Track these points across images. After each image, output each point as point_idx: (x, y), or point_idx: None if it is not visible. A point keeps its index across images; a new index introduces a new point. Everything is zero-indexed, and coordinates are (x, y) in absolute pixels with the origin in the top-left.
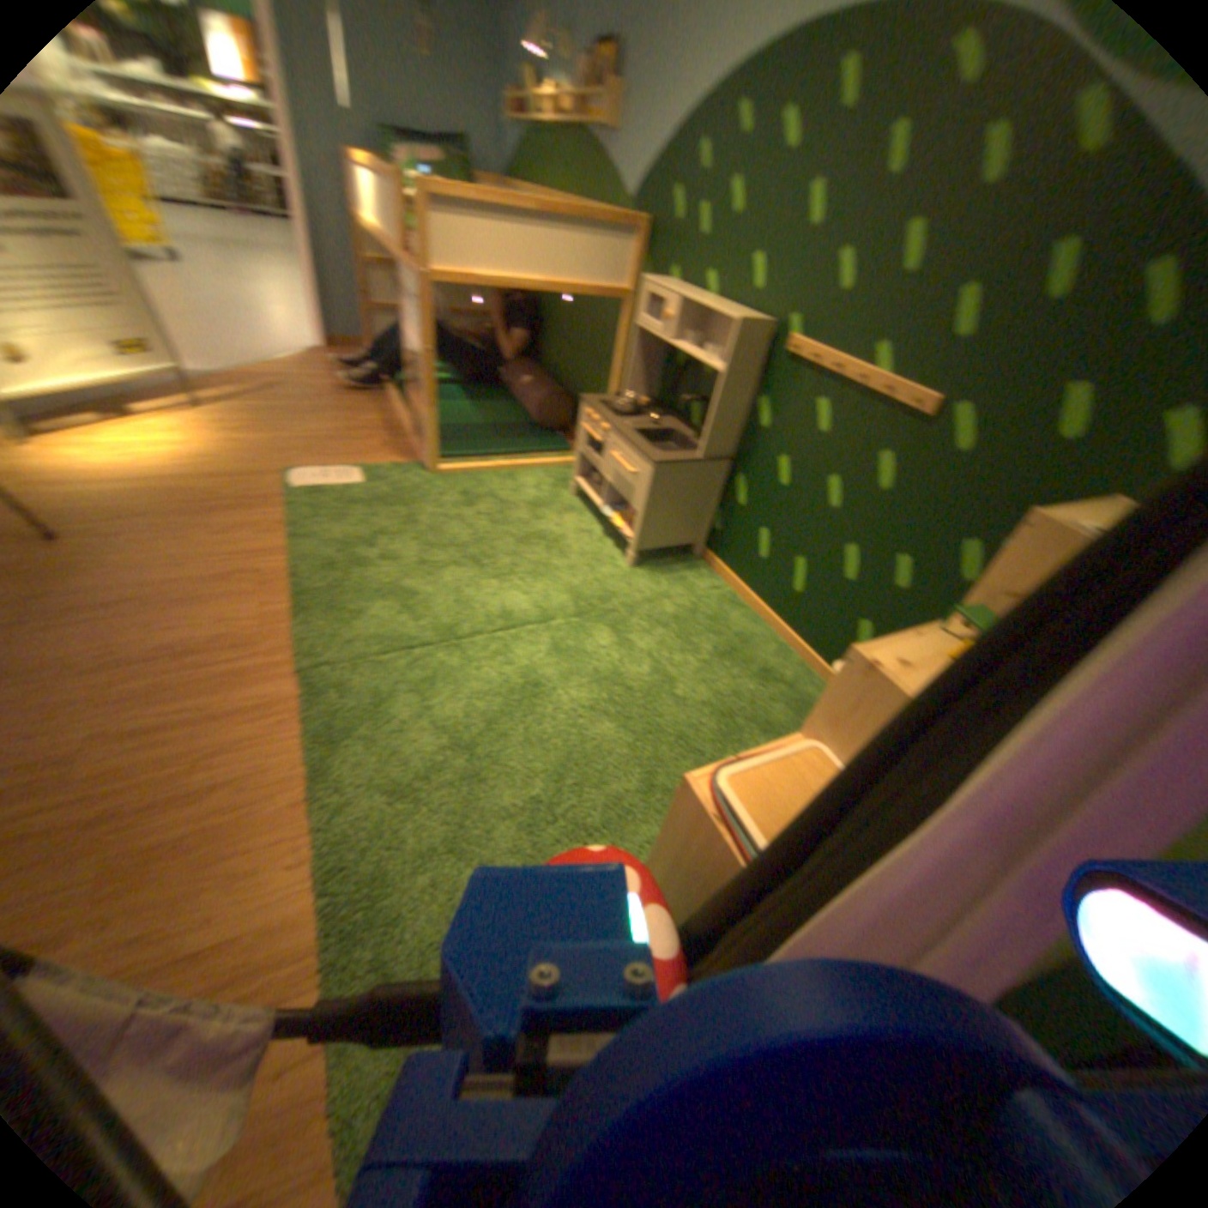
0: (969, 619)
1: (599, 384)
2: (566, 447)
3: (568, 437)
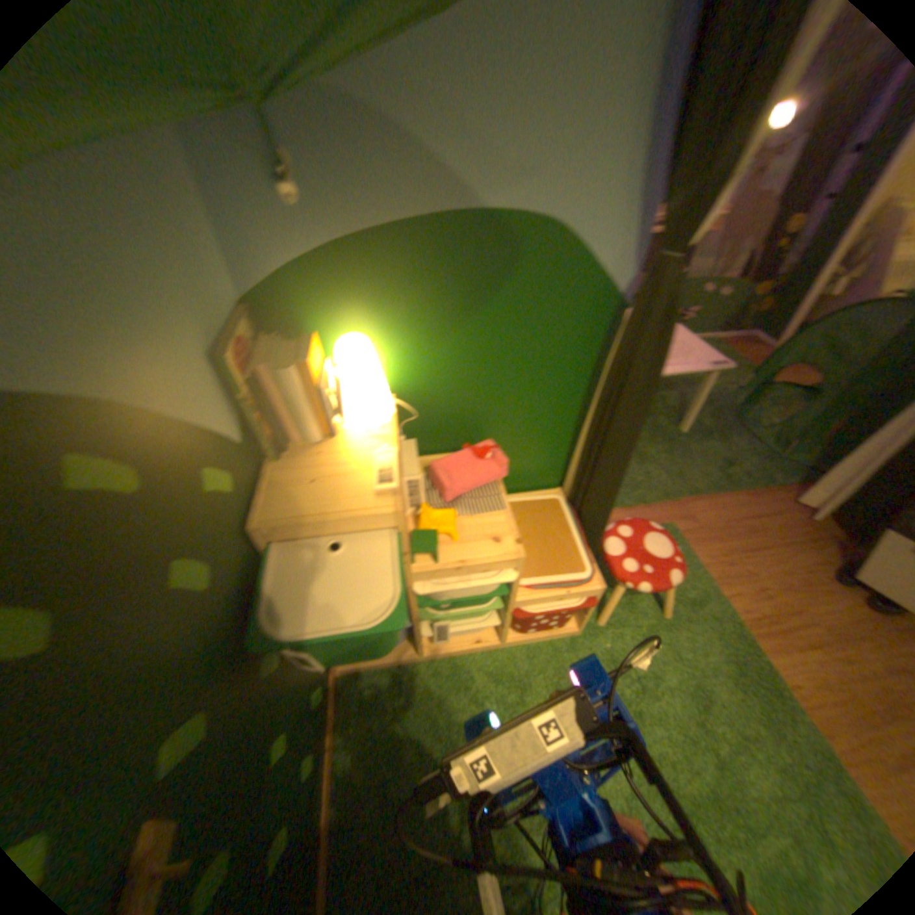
0: (411, 557)
1: None
2: None
3: None
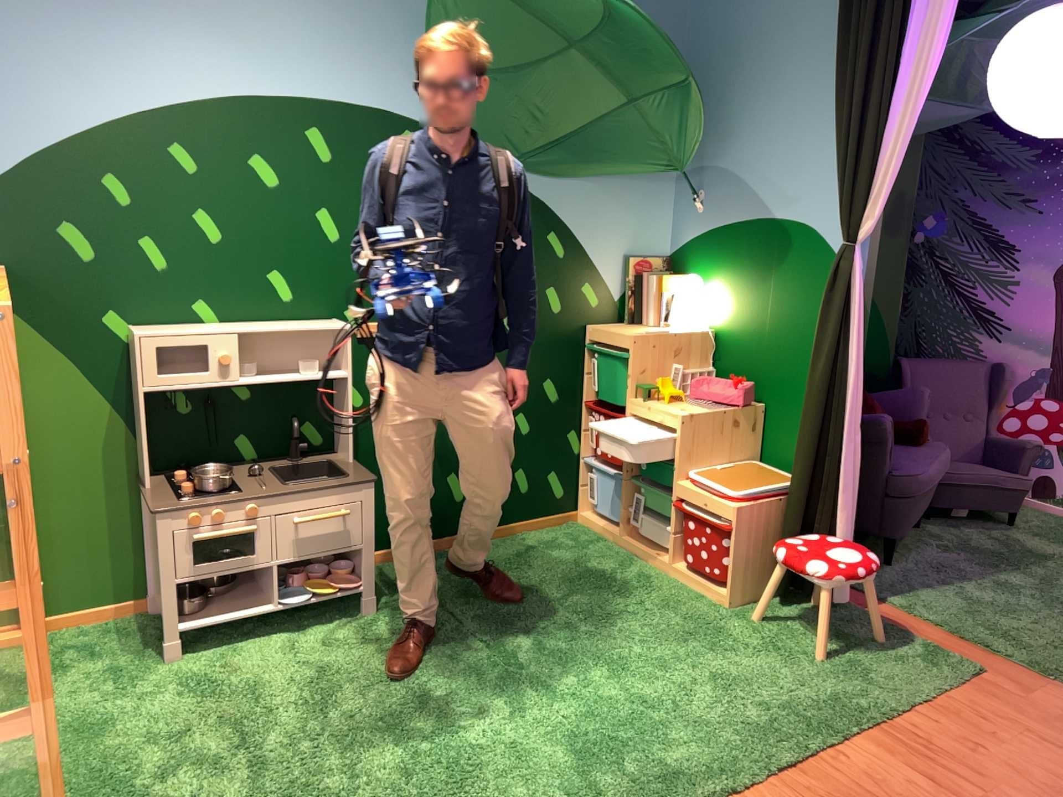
0: (632, 395)
1: None
2: None
3: None
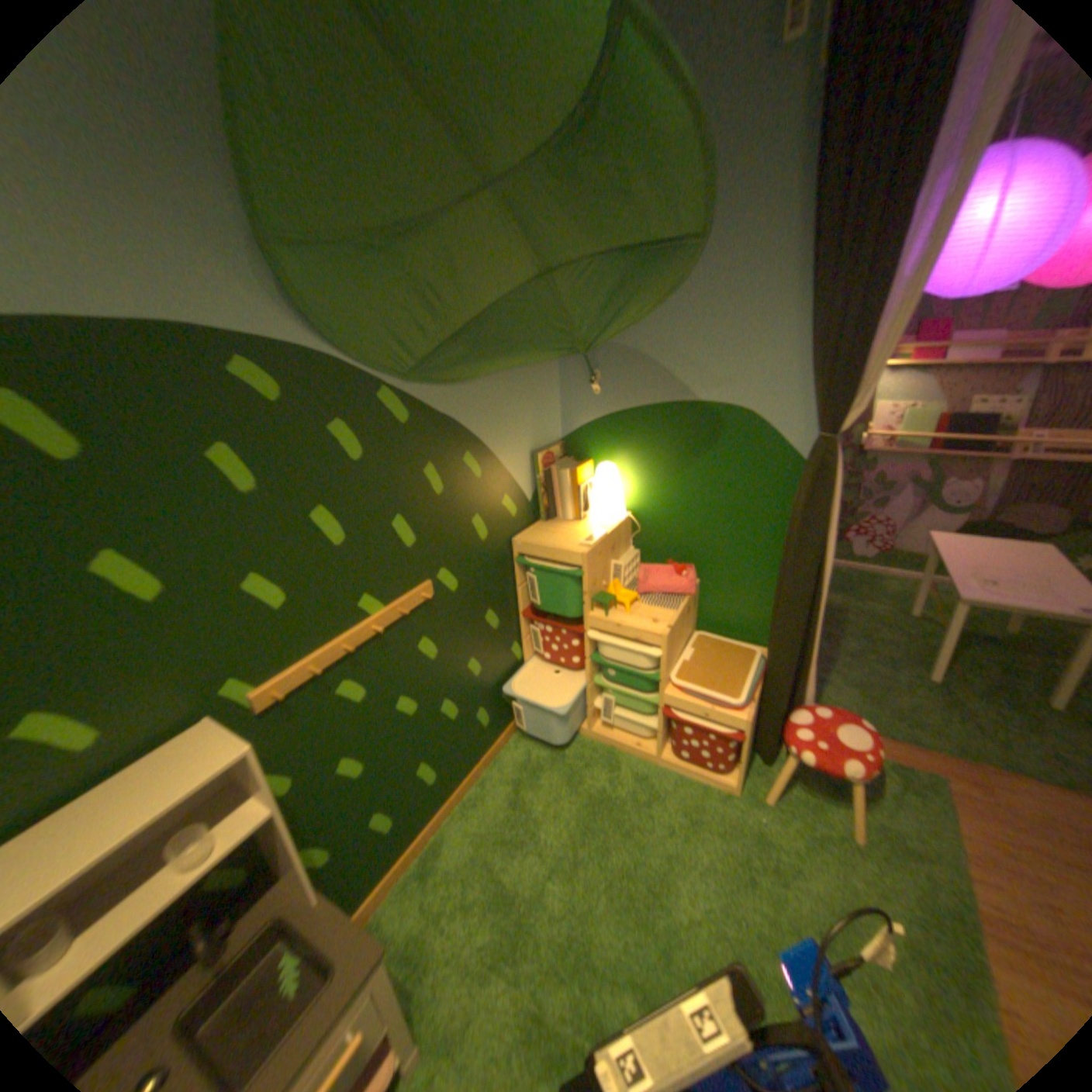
0: (590, 608)
1: None
2: None
3: None
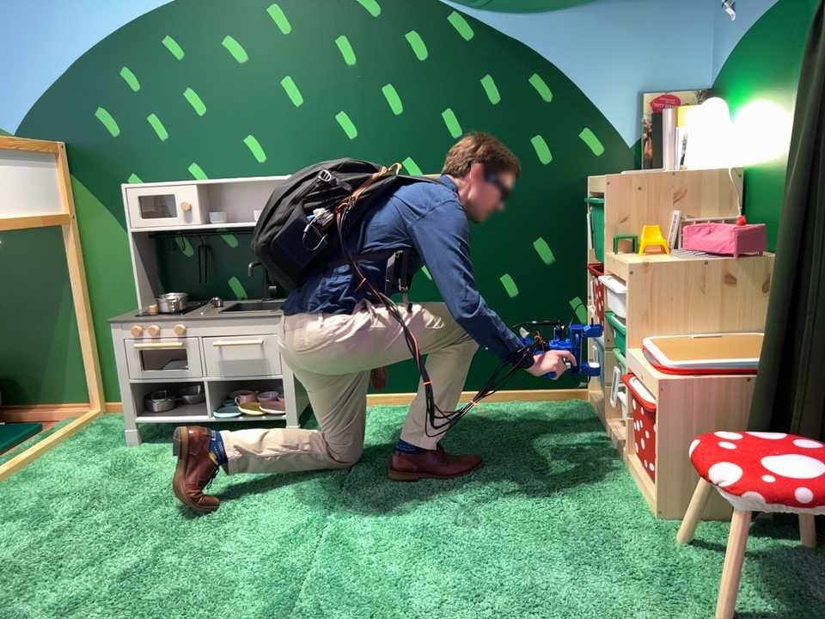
0: (614, 248)
1: (43, 335)
2: (32, 429)
3: (13, 422)
